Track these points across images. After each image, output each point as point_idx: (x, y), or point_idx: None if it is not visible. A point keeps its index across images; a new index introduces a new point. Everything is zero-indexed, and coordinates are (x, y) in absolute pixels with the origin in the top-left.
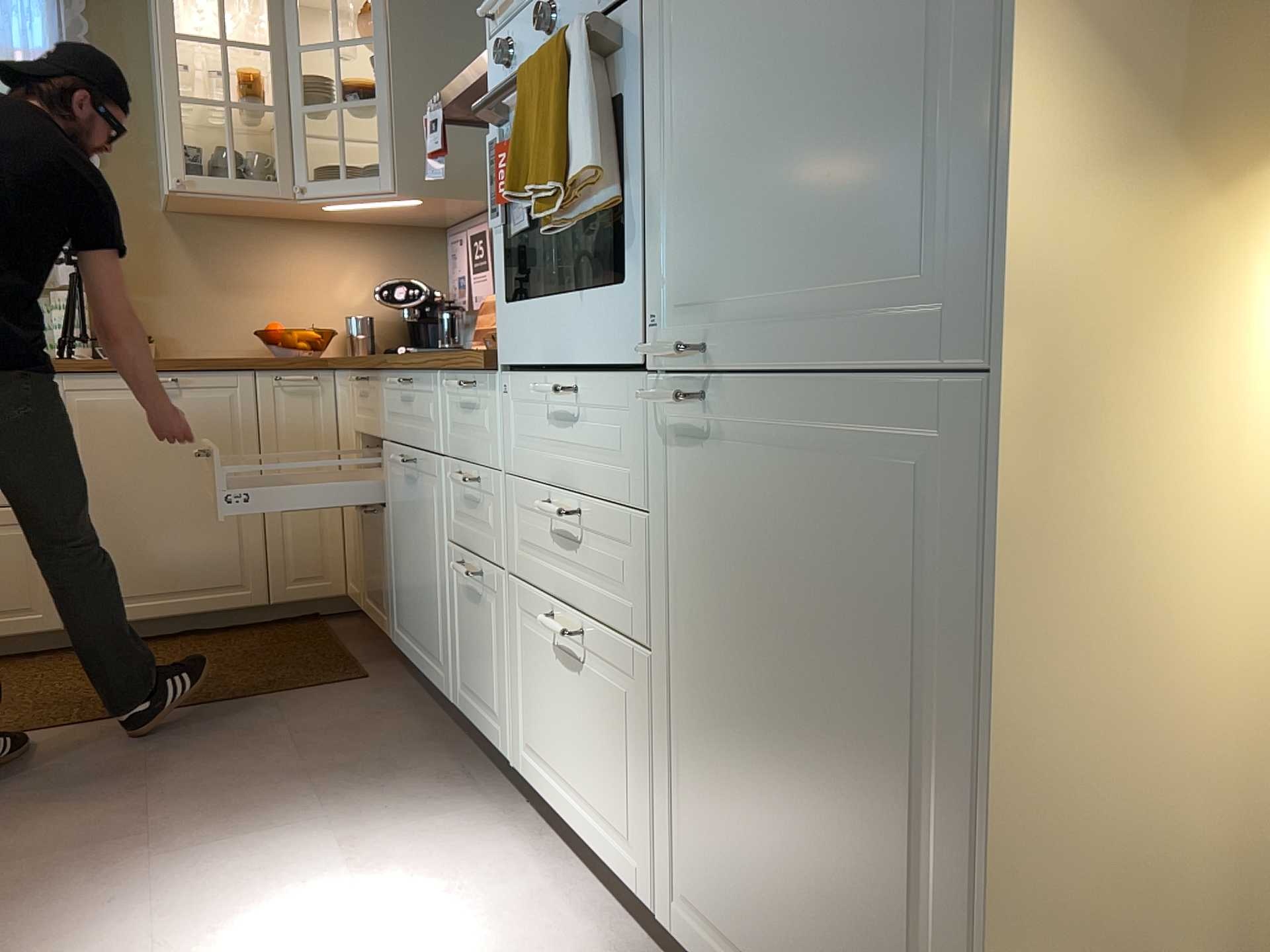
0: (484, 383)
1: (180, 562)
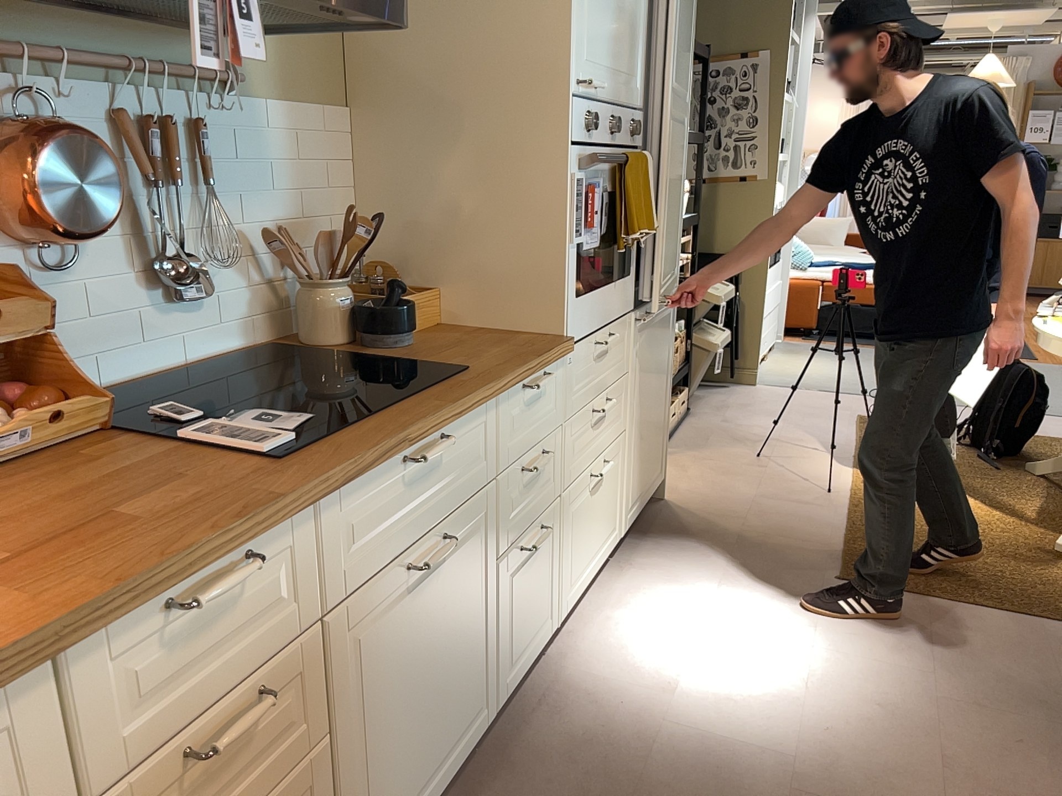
0: (552, 368)
1: None
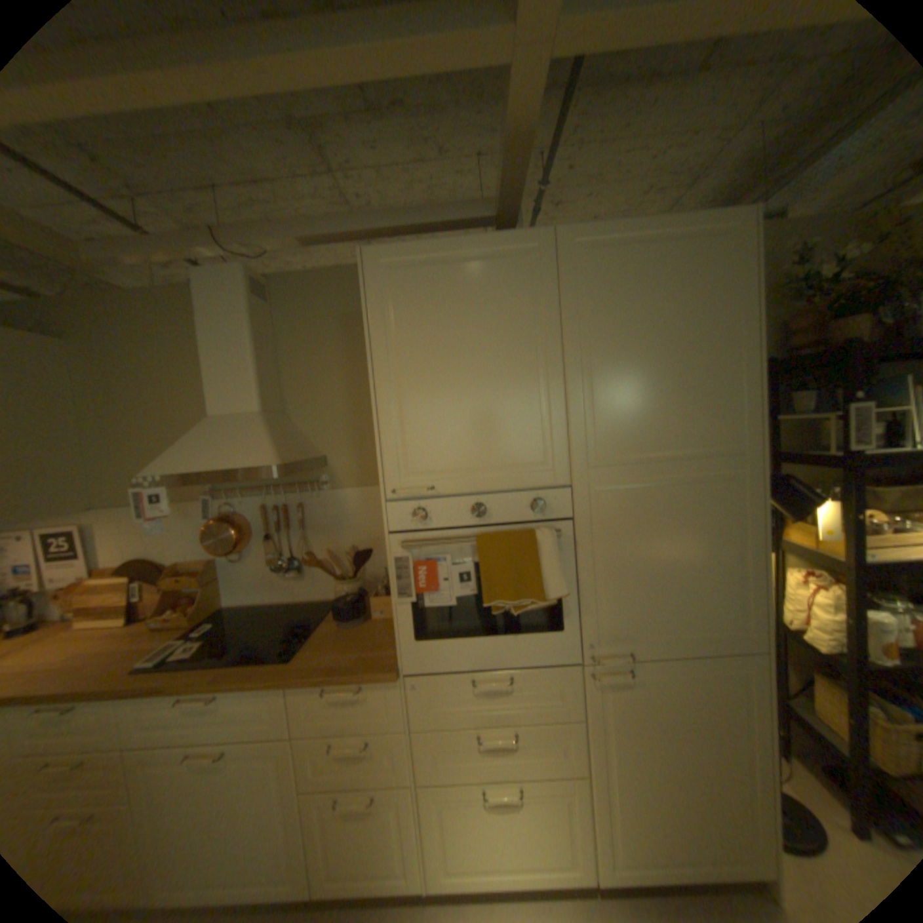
0: (373, 688)
1: None
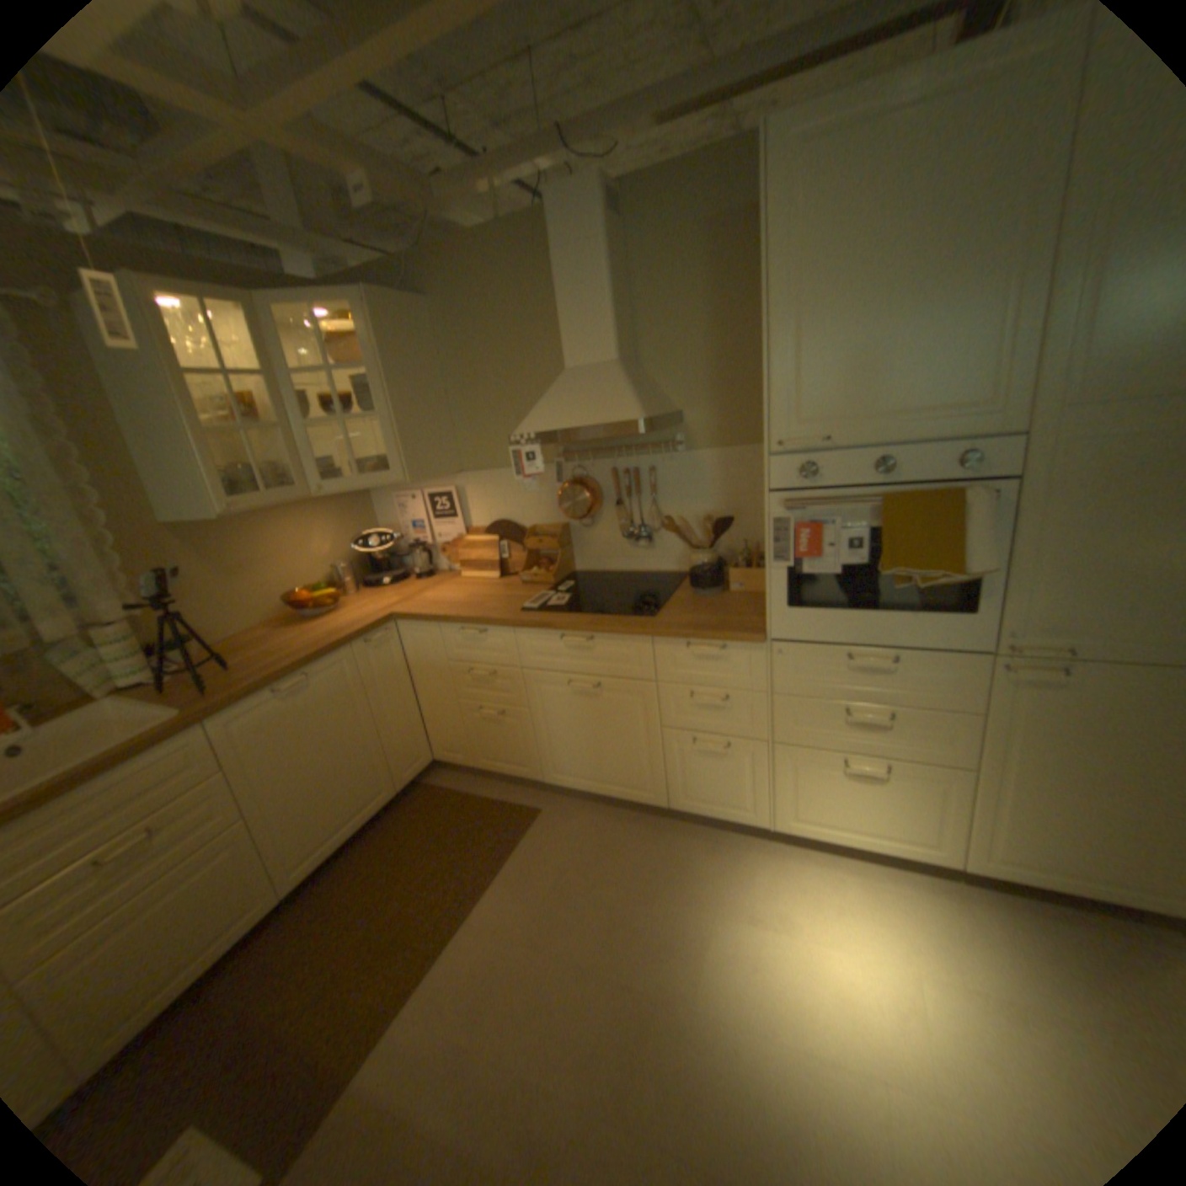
0: (738, 647)
1: (341, 803)
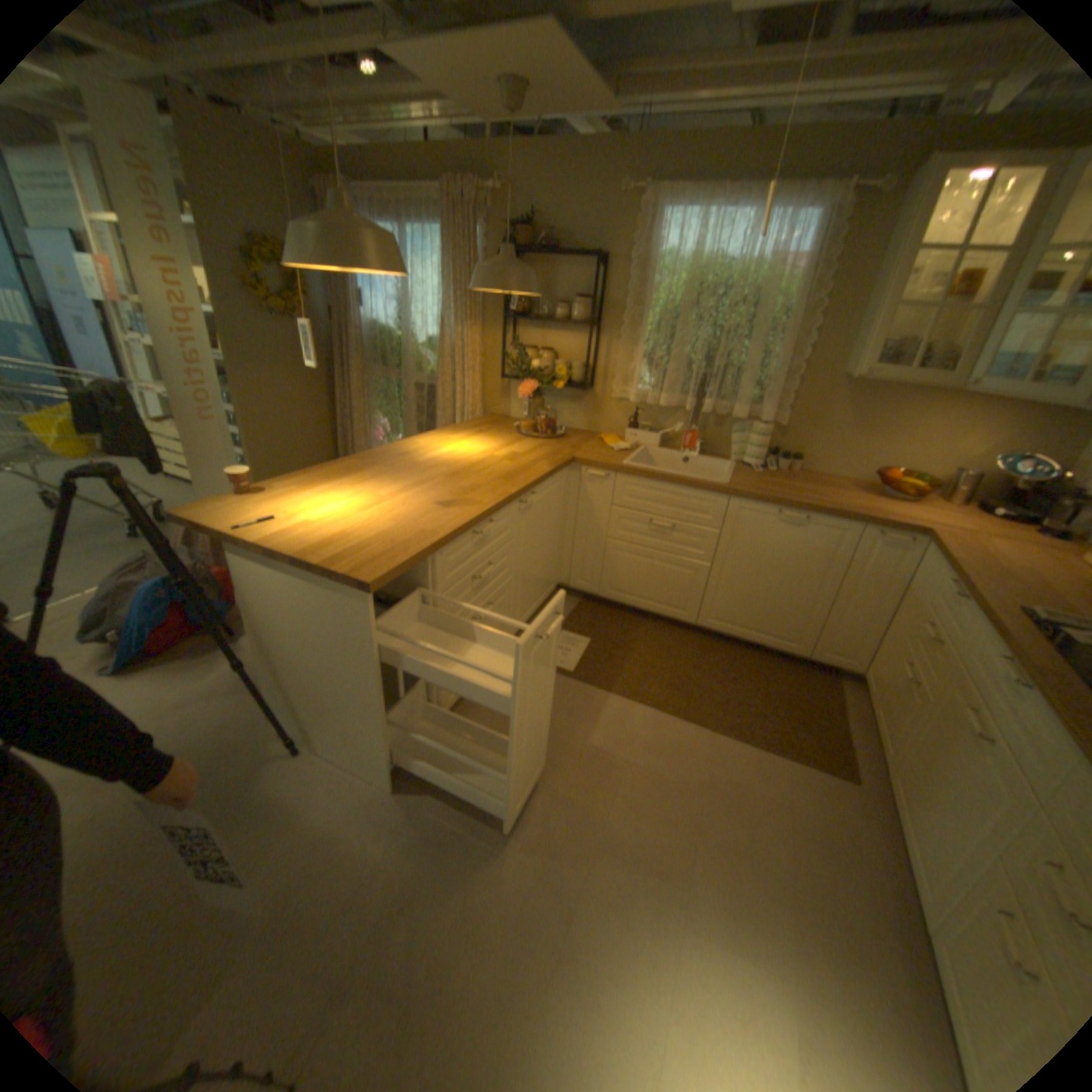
0: None
1: (766, 618)
